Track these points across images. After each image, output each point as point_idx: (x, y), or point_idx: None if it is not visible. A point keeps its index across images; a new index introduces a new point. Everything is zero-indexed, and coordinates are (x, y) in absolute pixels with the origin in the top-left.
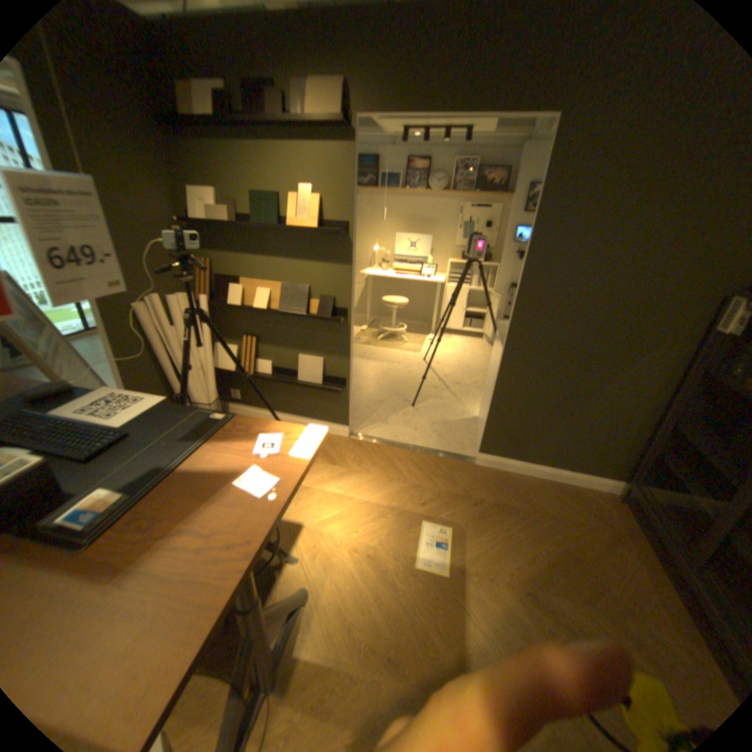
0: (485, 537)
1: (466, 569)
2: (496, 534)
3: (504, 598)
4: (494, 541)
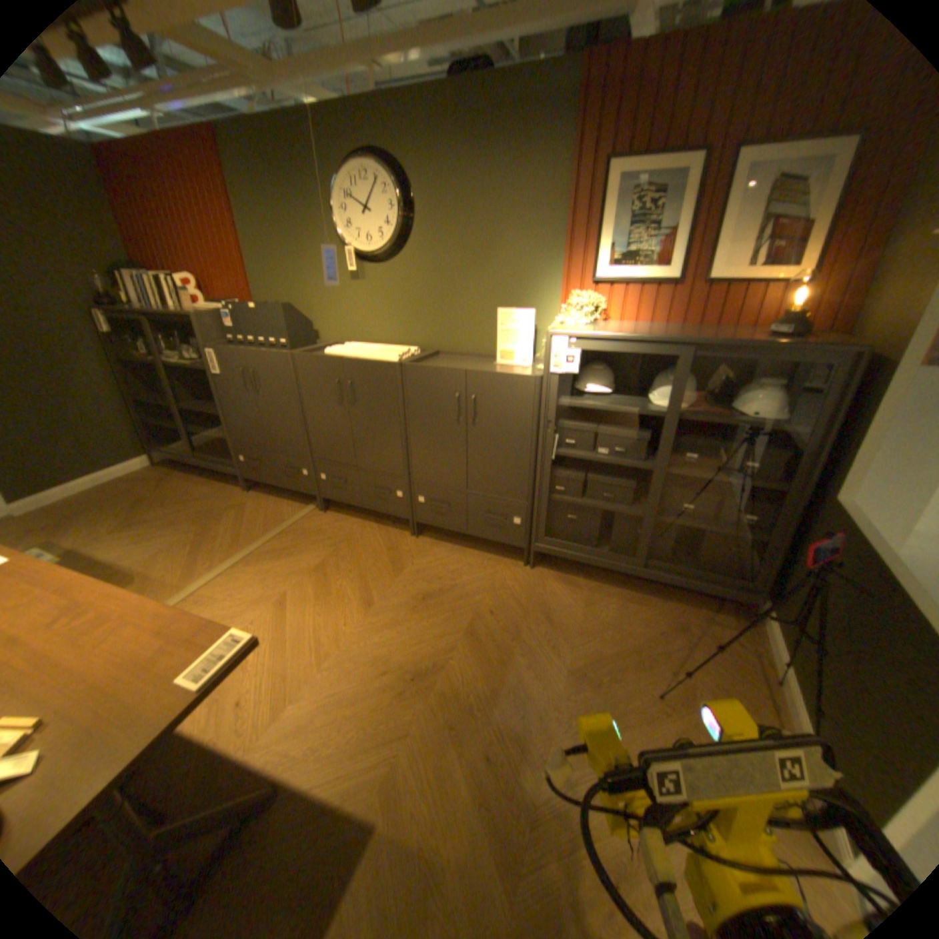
0: (71, 531)
1: (72, 548)
2: (79, 526)
3: (112, 536)
4: (81, 528)
